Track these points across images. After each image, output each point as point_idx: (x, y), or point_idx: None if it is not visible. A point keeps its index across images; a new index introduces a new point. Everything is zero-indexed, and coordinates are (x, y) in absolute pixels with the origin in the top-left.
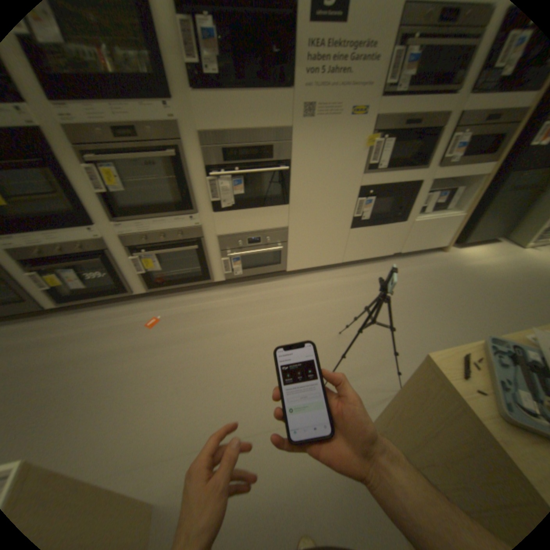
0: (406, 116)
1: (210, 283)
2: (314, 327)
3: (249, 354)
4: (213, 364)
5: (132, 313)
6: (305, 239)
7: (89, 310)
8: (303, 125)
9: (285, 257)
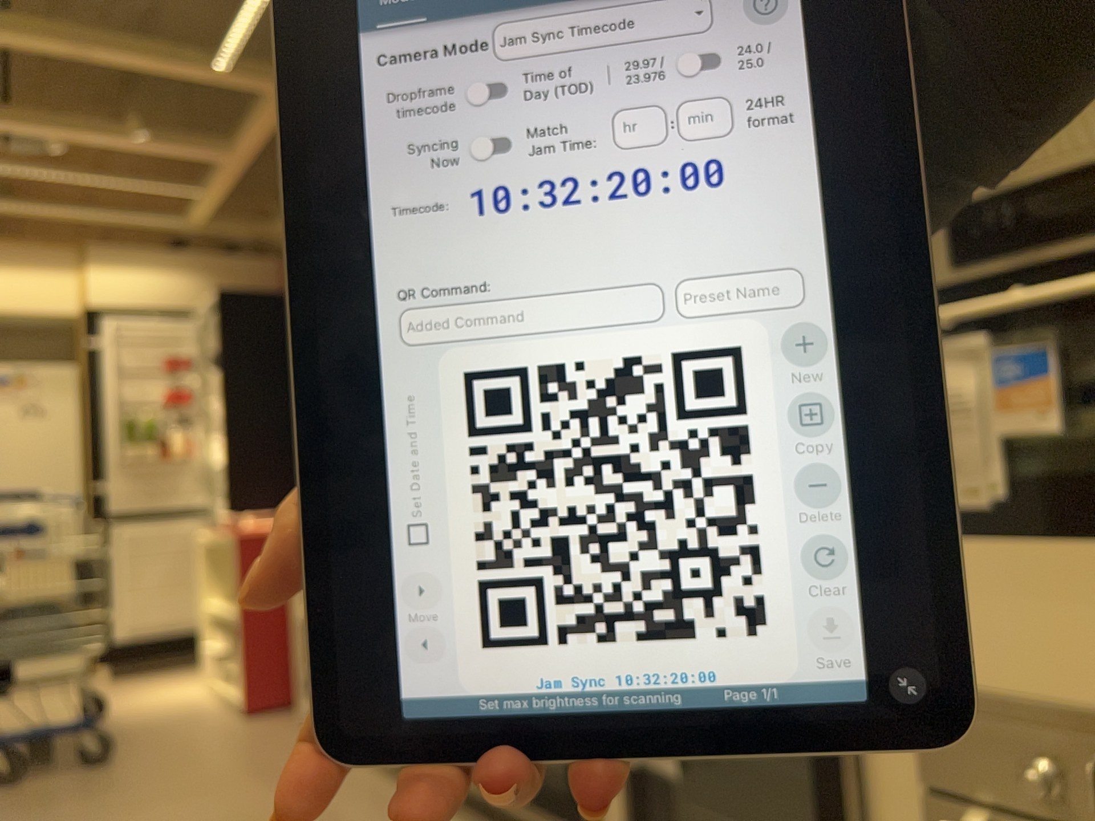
0: None
1: None
2: None
3: None
4: None
5: None
6: None
7: None
8: None
9: None
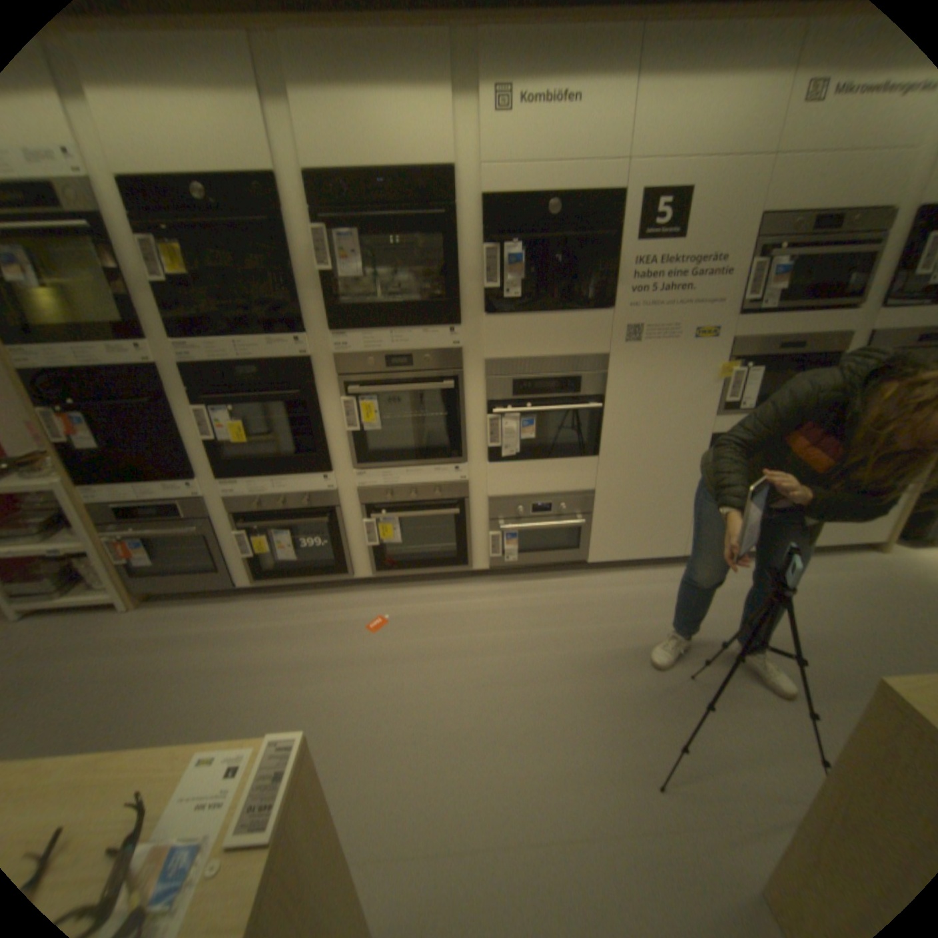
0: (779, 341)
1: (463, 574)
2: (642, 664)
3: (530, 697)
4: (470, 705)
5: (346, 609)
6: (621, 513)
7: (287, 598)
8: (624, 353)
9: (586, 541)
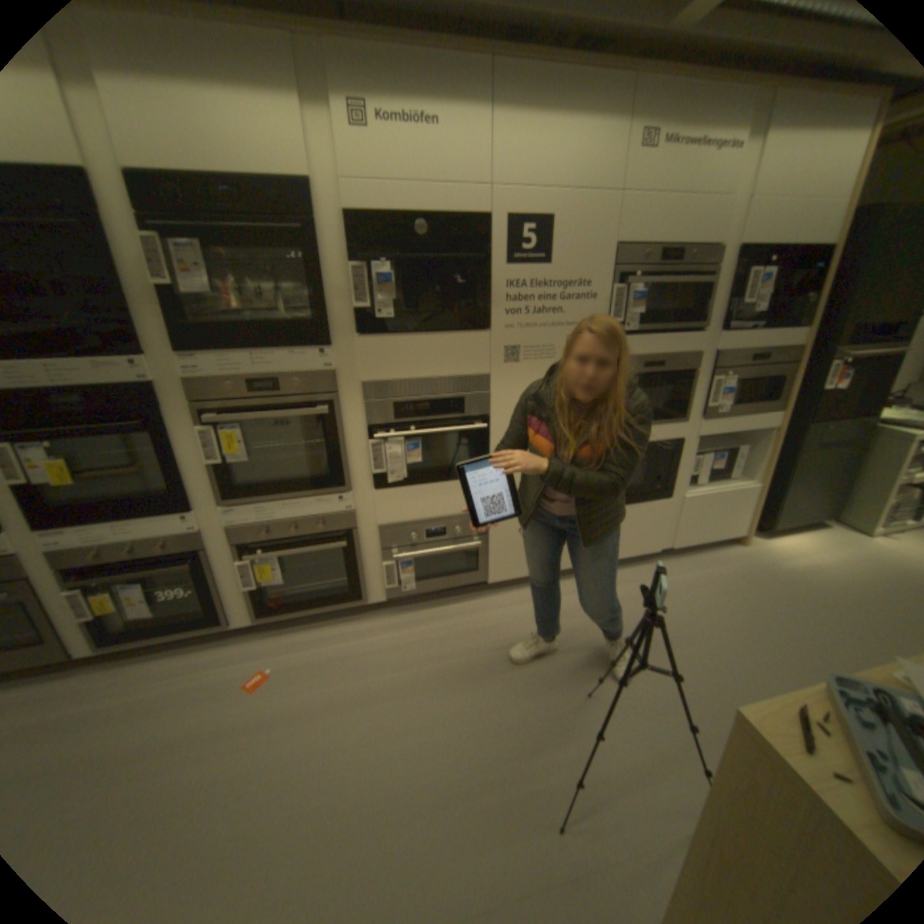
0: (642, 359)
1: (358, 608)
2: (541, 685)
3: (425, 743)
4: (358, 765)
5: (217, 667)
6: (515, 530)
7: (143, 663)
8: (503, 372)
9: (484, 560)
